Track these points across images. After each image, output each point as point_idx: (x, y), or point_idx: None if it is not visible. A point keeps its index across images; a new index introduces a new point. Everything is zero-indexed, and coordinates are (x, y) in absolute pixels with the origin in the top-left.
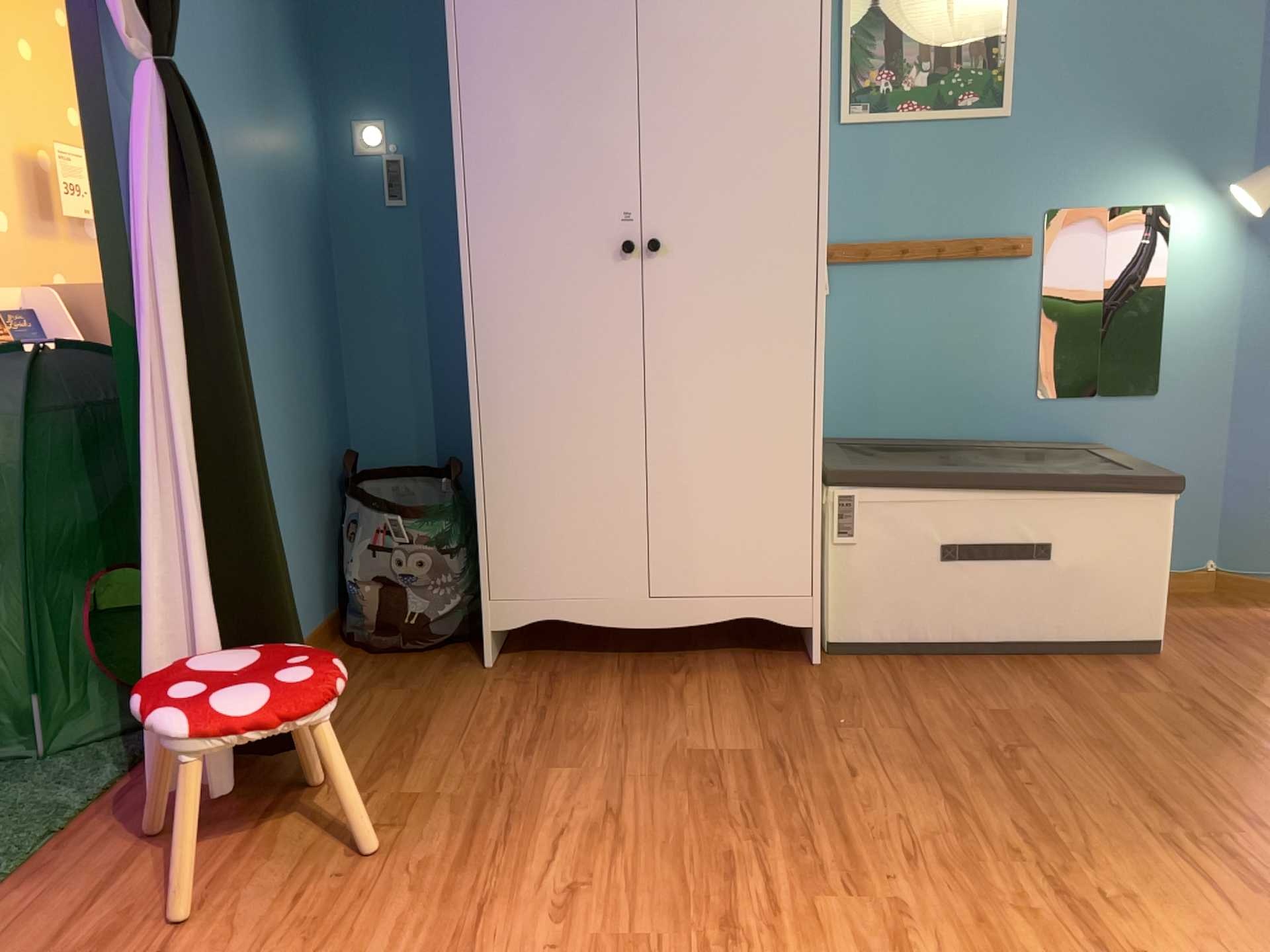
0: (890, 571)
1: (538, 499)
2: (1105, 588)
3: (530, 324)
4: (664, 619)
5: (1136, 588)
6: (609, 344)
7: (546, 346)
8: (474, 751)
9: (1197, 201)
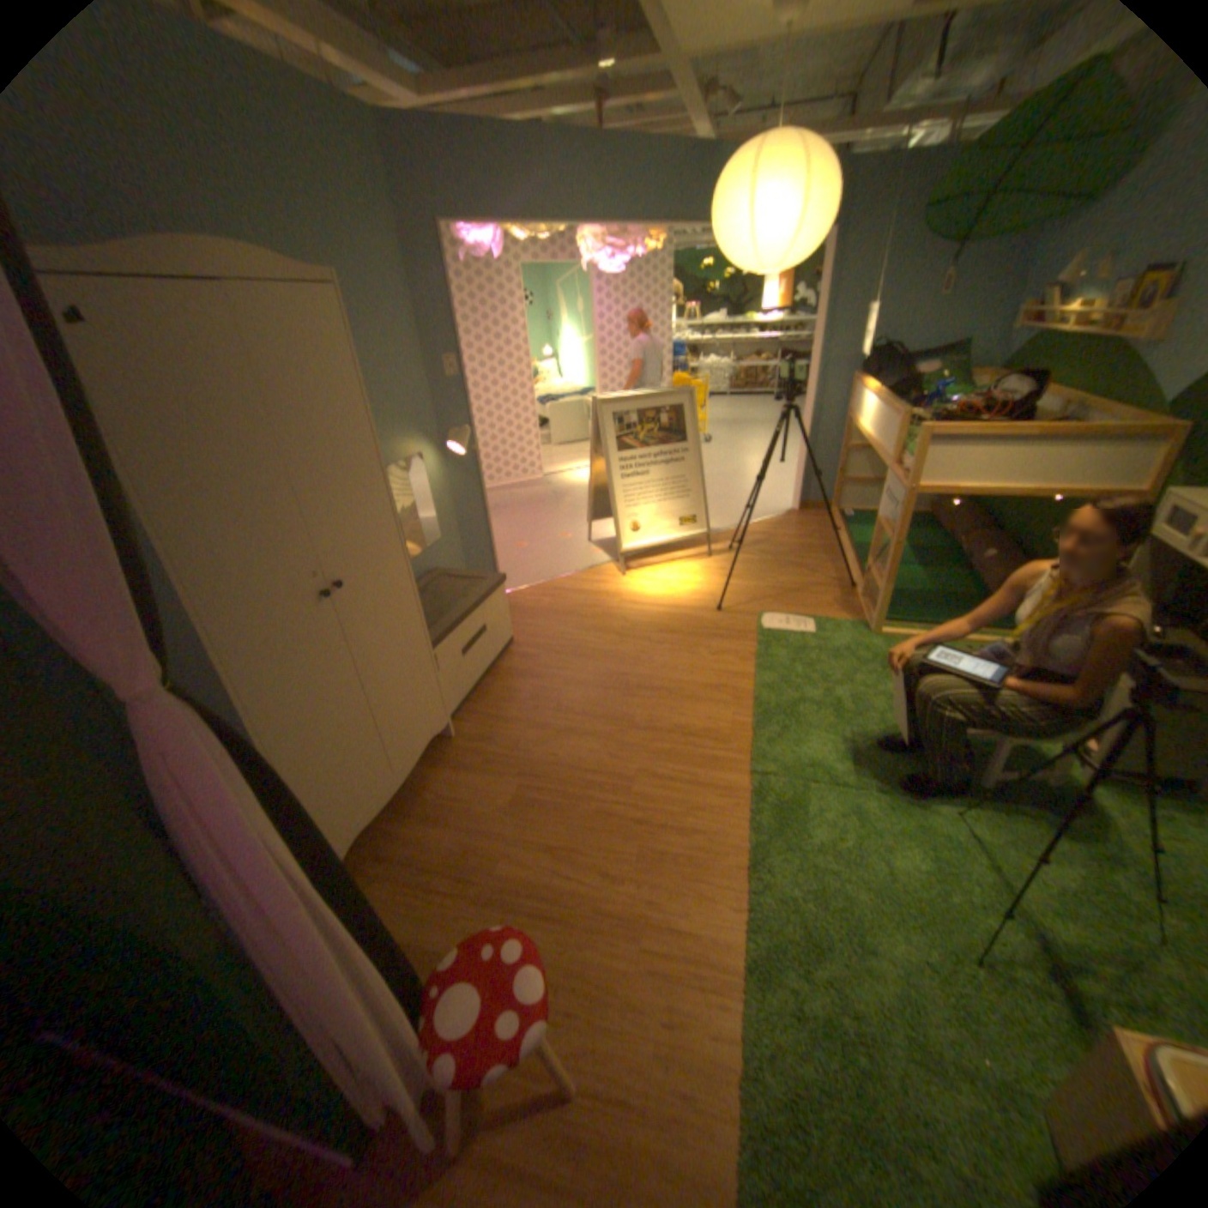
0: (450, 676)
1: (325, 782)
2: (497, 629)
3: (281, 683)
4: (399, 778)
5: (503, 623)
6: (330, 661)
7: (296, 689)
8: (450, 913)
9: (426, 448)
